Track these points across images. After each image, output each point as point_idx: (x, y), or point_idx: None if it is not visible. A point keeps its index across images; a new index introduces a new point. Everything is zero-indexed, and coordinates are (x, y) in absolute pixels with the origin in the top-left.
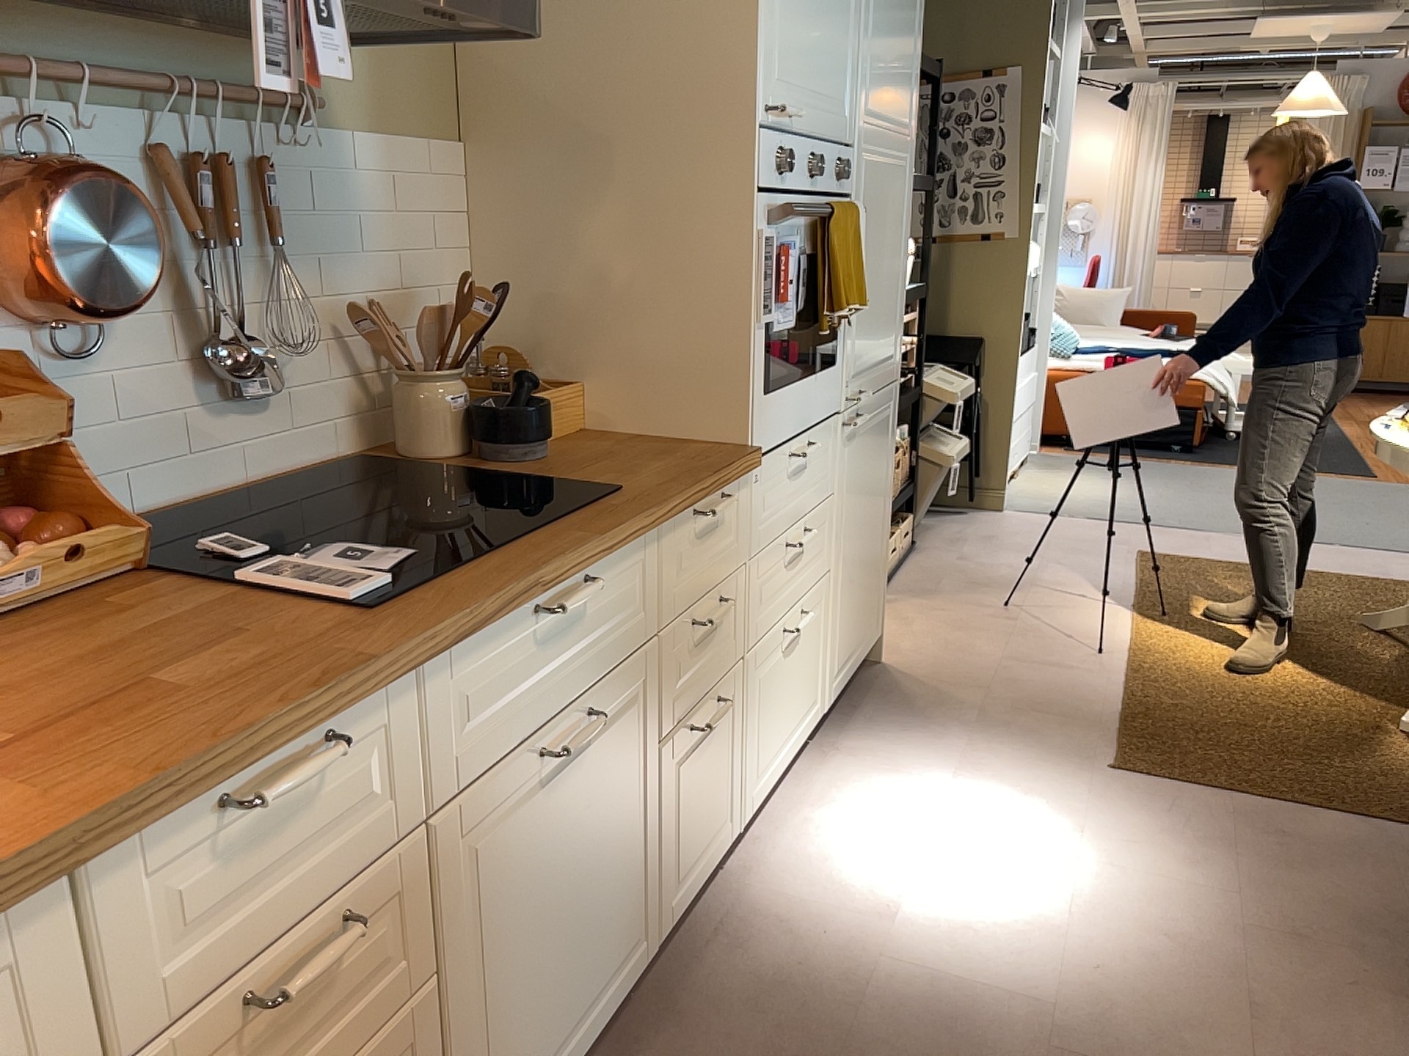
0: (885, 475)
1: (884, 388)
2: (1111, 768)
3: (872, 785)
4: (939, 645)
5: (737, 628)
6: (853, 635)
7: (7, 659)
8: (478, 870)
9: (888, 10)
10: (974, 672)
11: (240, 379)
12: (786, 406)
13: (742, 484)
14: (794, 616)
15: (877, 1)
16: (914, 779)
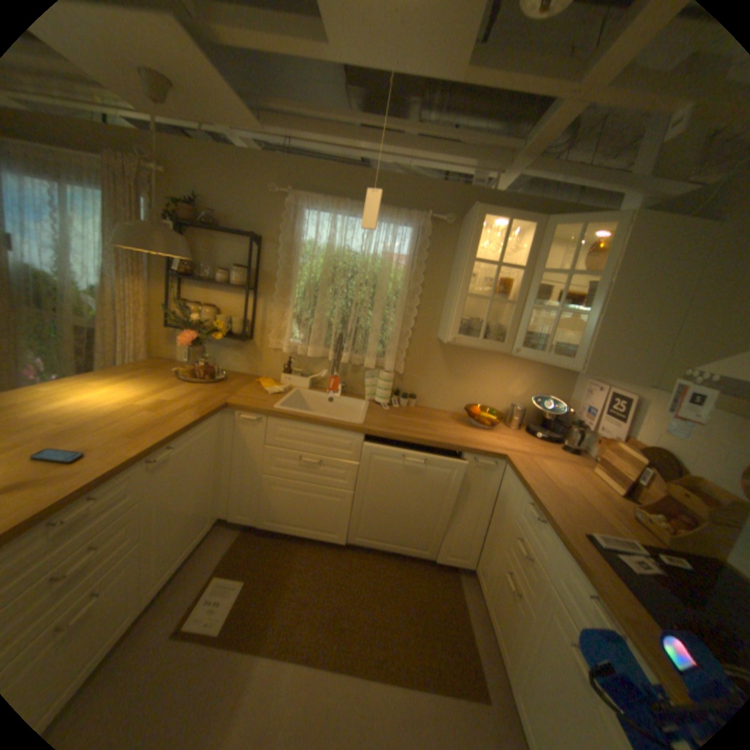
0: None
1: None
2: None
3: None
4: None
5: None
6: None
7: (606, 509)
8: (552, 627)
9: None
10: None
11: None
12: None
13: None
14: None
15: None
16: None
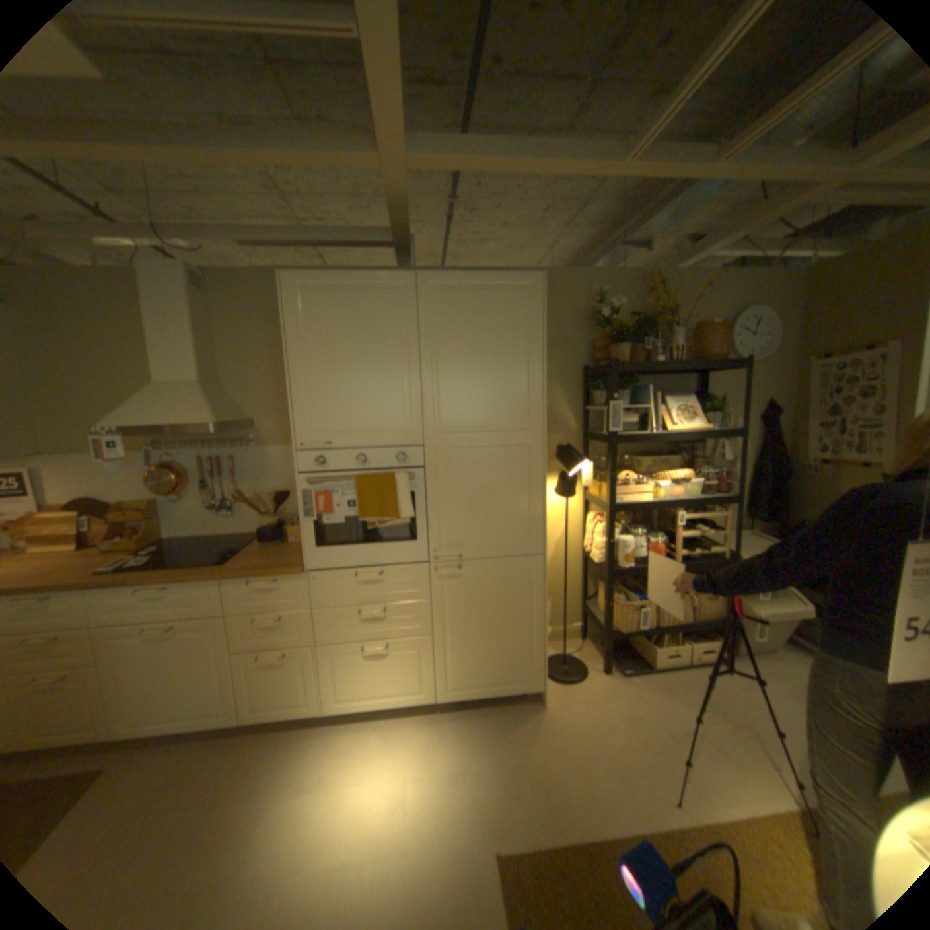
0: (531, 603)
1: (518, 557)
2: (495, 860)
3: (408, 751)
4: (593, 723)
5: (301, 634)
6: (480, 678)
7: (76, 562)
8: (112, 652)
9: (468, 375)
10: (572, 750)
11: (210, 510)
12: (342, 554)
13: (295, 579)
14: (375, 645)
15: (444, 375)
16: (423, 764)
